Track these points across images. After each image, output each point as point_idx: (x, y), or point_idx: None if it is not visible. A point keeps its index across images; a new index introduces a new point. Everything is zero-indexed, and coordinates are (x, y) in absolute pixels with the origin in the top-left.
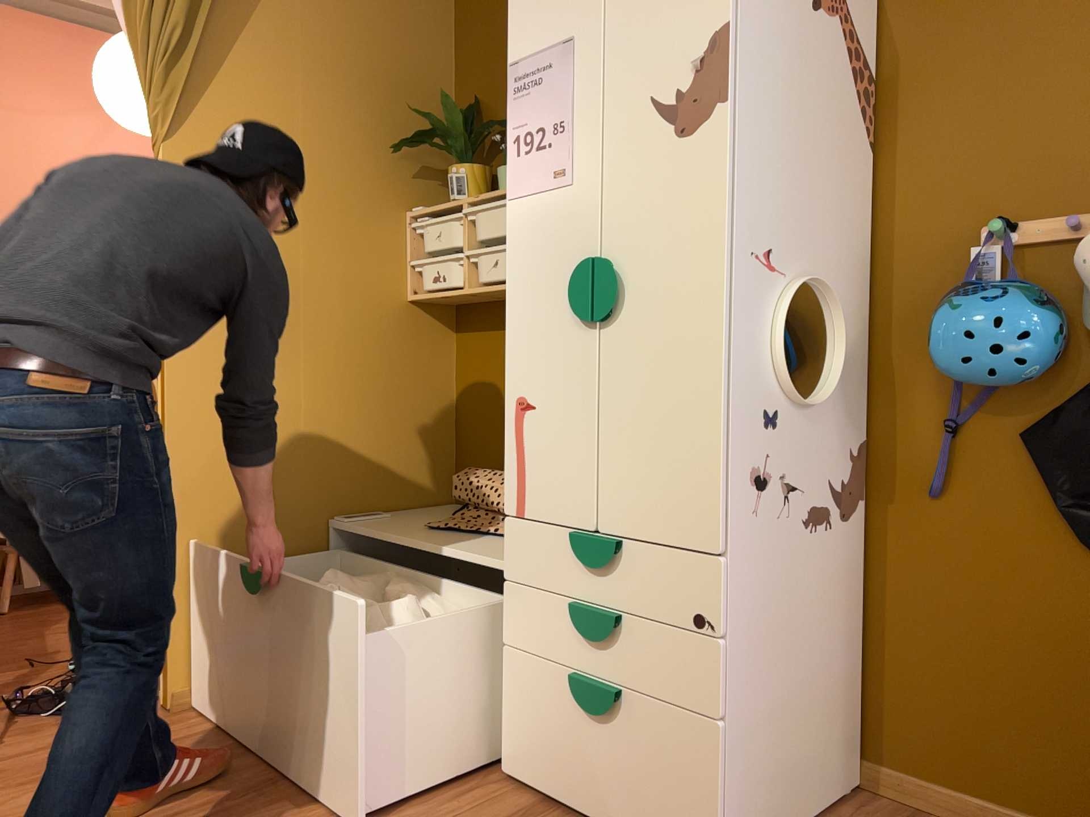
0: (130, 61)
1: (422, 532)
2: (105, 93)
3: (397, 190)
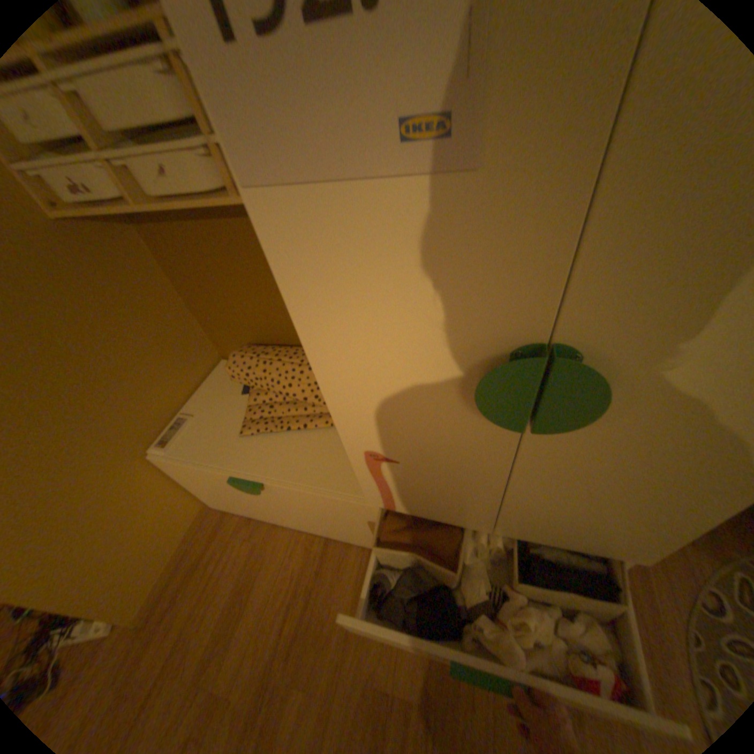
0: None
1: (245, 446)
2: None
3: None
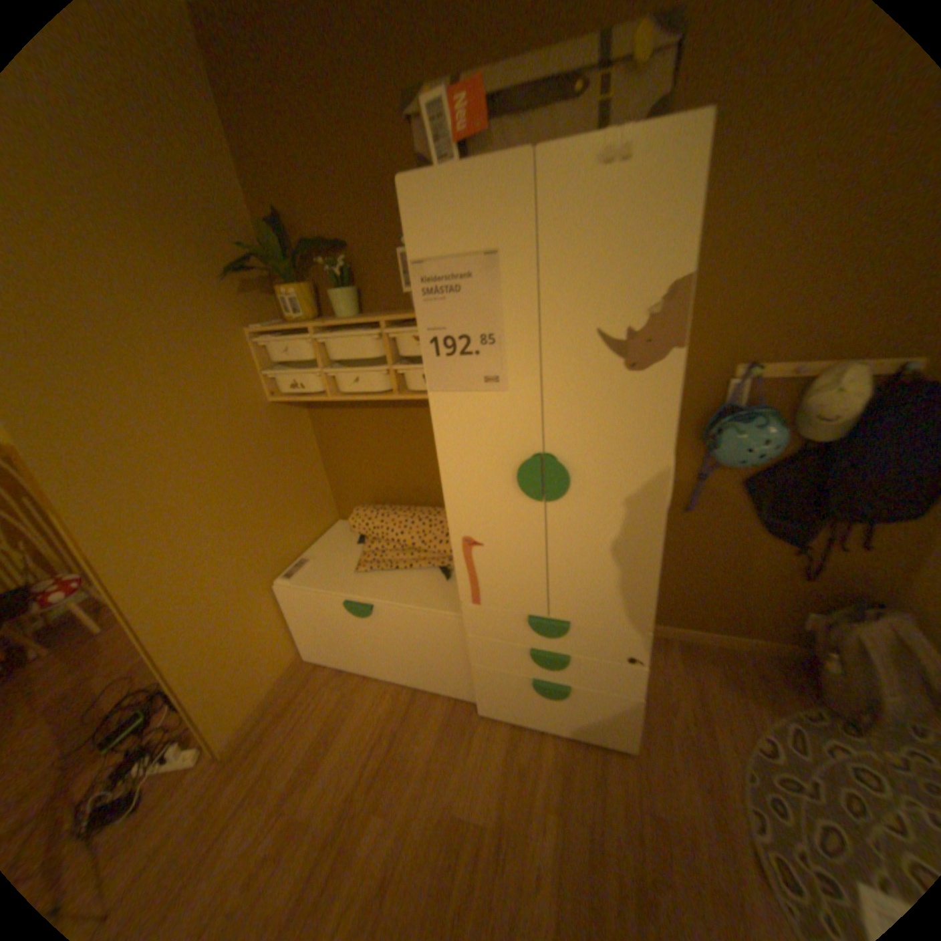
0: None
1: (359, 579)
2: None
3: (229, 311)
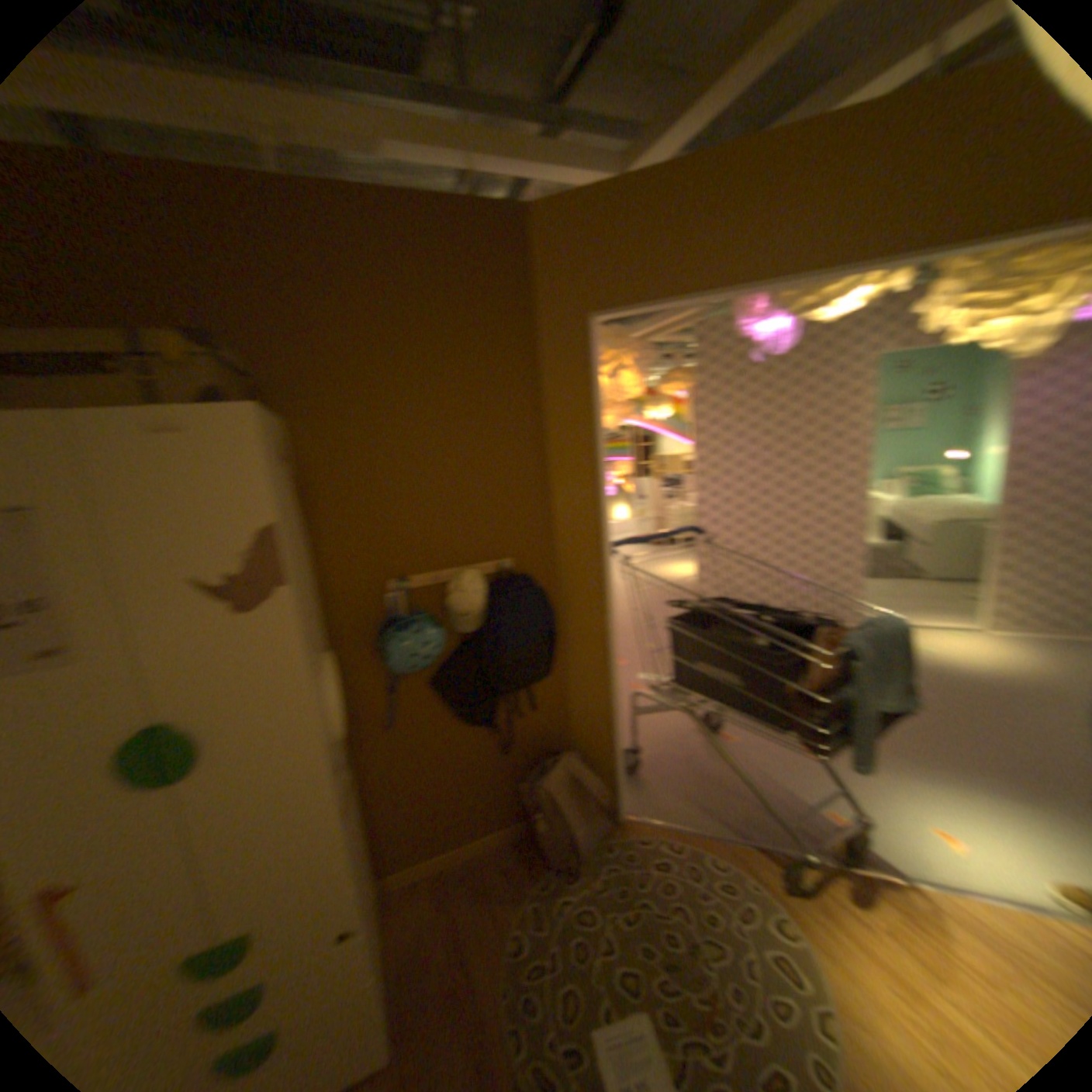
0: None
1: None
2: None
3: None
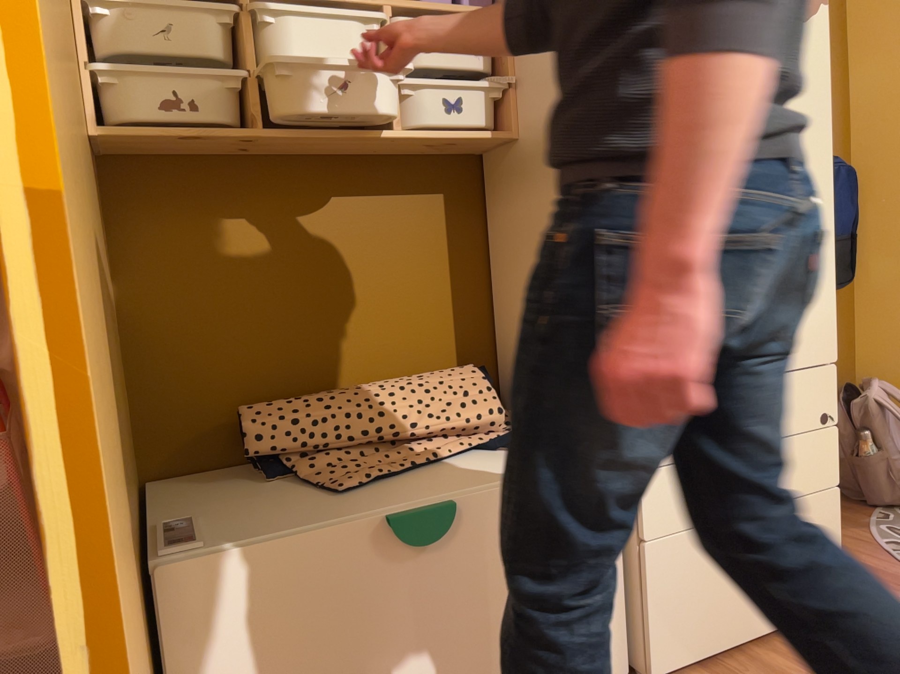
0: None
1: (364, 497)
2: None
3: None
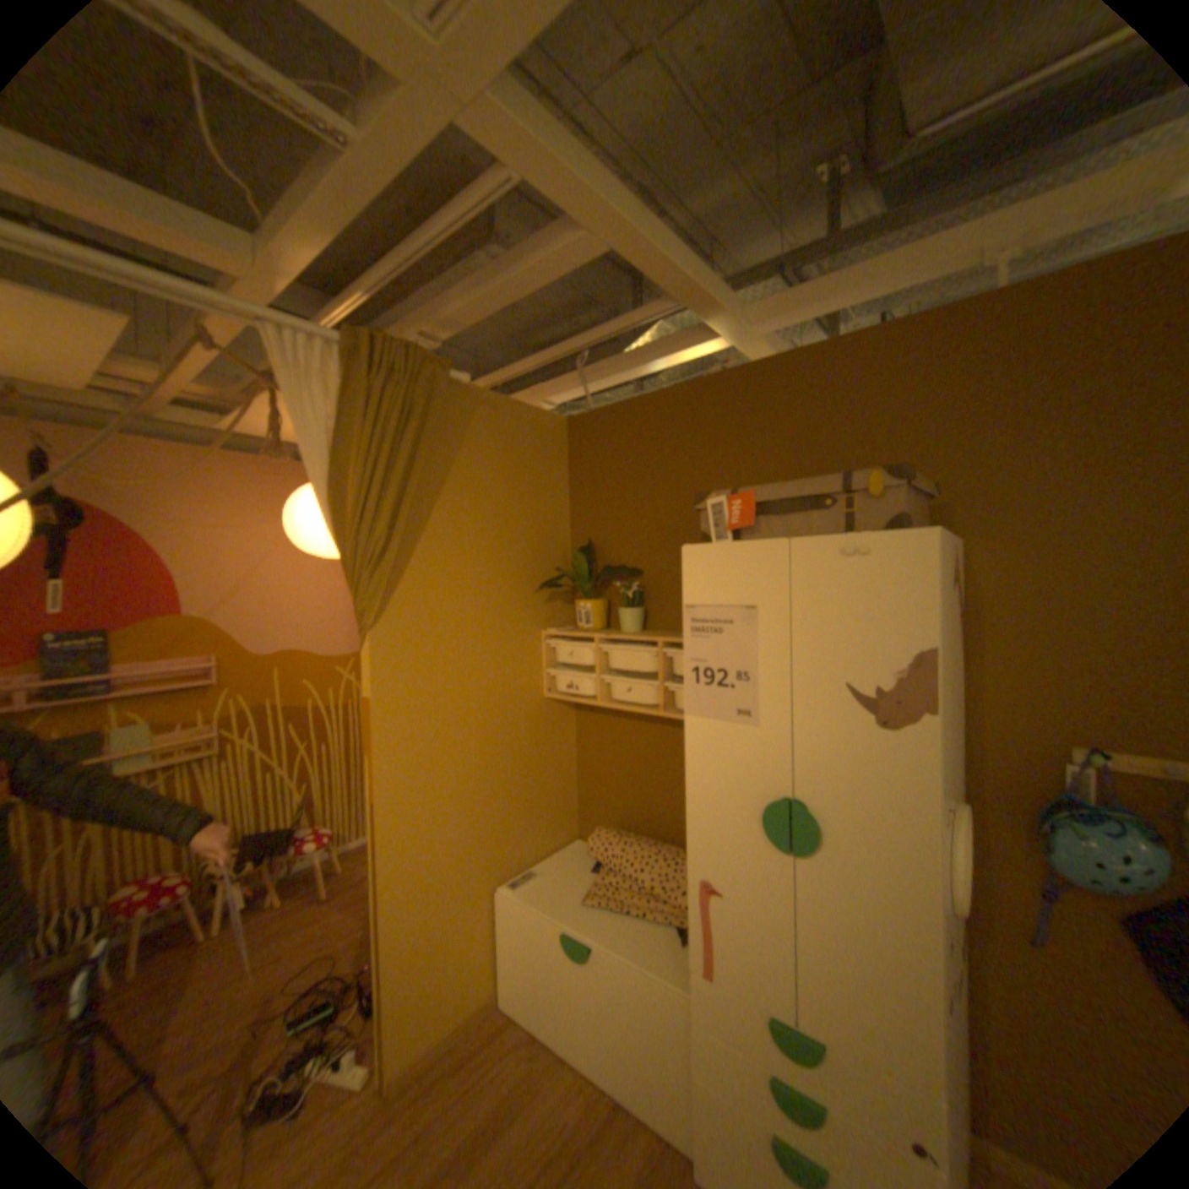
0: (311, 511)
1: (583, 914)
2: (289, 533)
3: (534, 615)
